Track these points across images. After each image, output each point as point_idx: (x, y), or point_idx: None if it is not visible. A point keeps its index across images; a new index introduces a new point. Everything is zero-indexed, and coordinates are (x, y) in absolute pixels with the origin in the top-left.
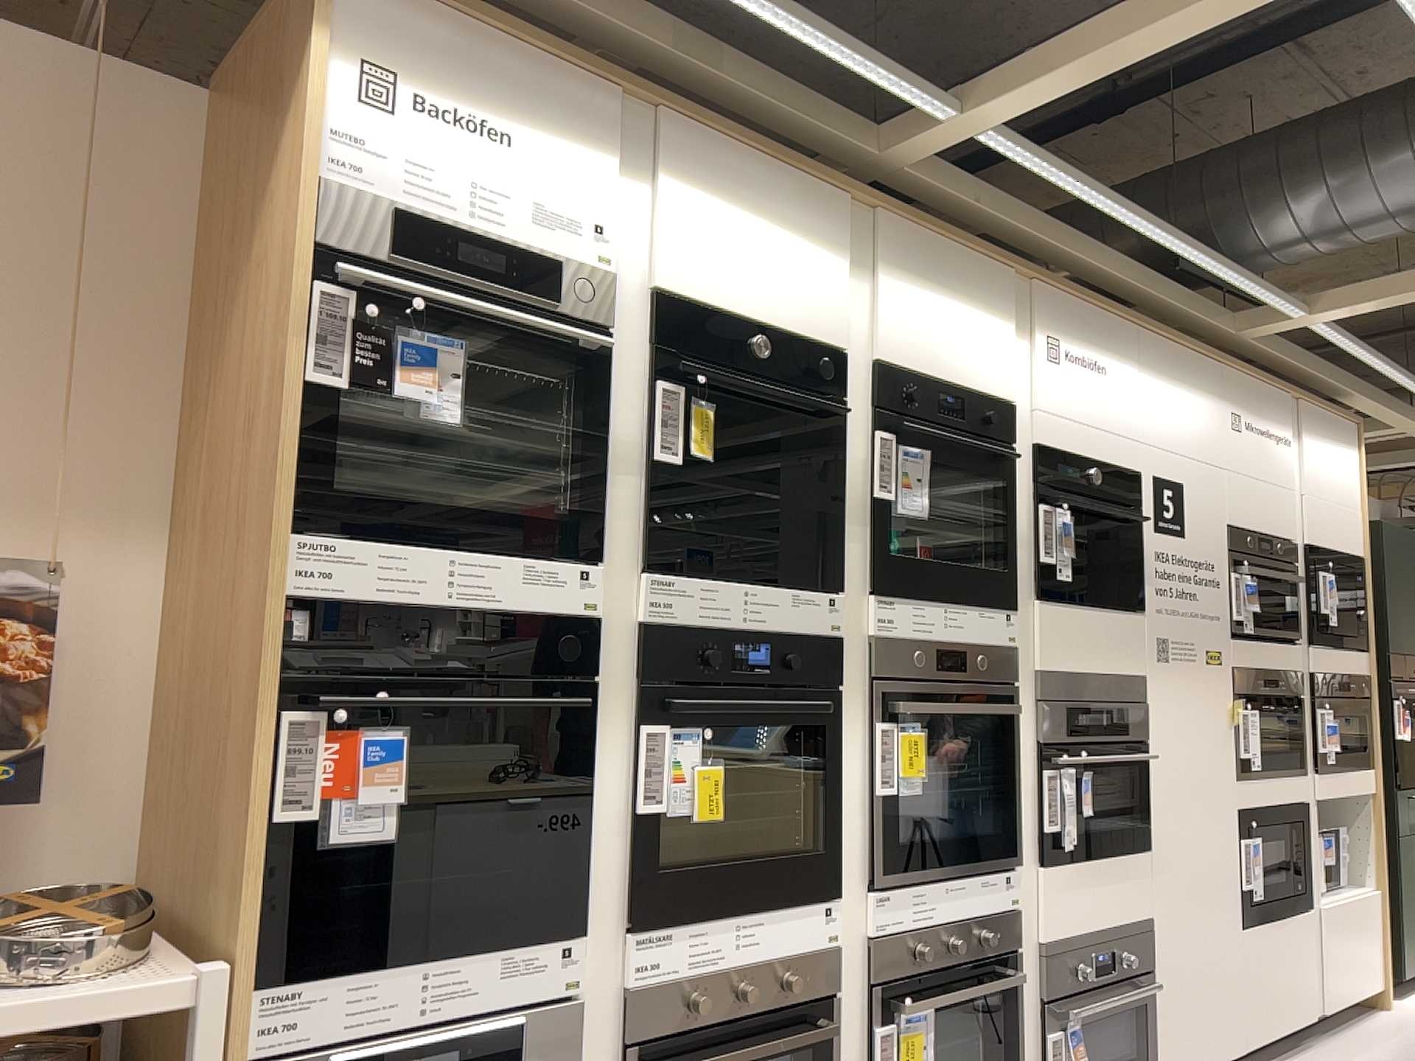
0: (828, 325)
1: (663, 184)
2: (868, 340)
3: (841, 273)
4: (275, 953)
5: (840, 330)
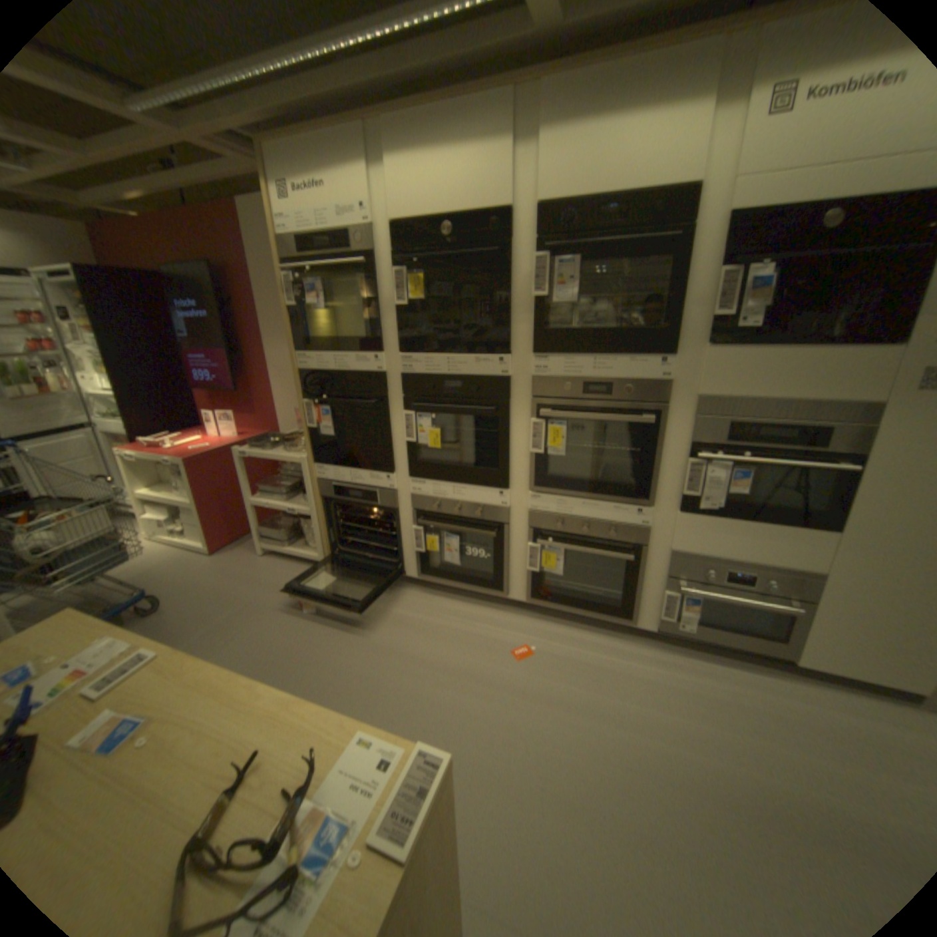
0: (497, 191)
1: (384, 155)
2: (536, 187)
3: (508, 146)
4: (316, 461)
5: (507, 190)
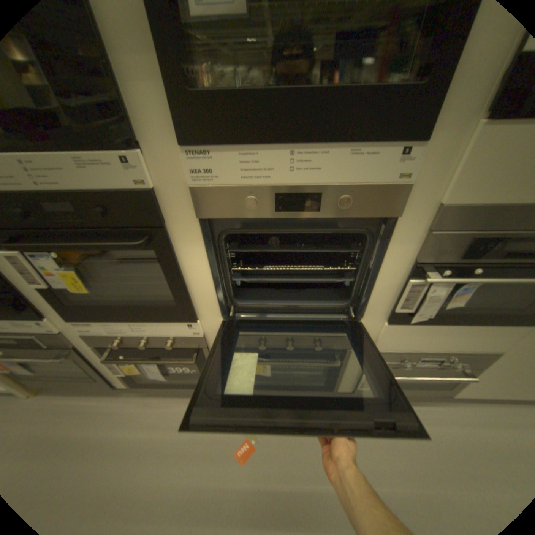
0: None
1: None
2: None
3: None
4: None
5: None
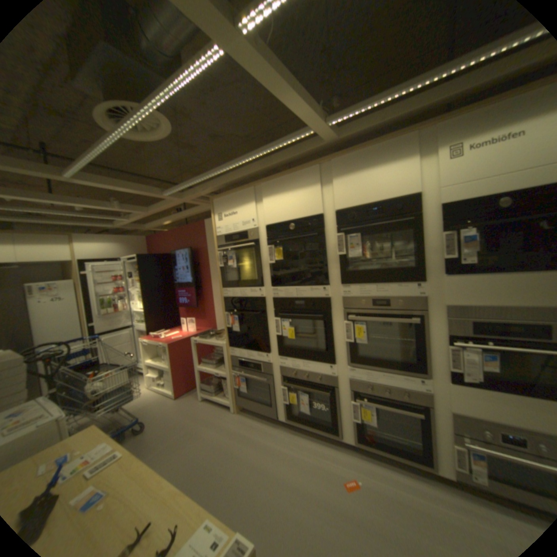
0: (314, 208)
1: (262, 198)
2: (333, 204)
3: (318, 188)
4: (230, 345)
5: (319, 207)
